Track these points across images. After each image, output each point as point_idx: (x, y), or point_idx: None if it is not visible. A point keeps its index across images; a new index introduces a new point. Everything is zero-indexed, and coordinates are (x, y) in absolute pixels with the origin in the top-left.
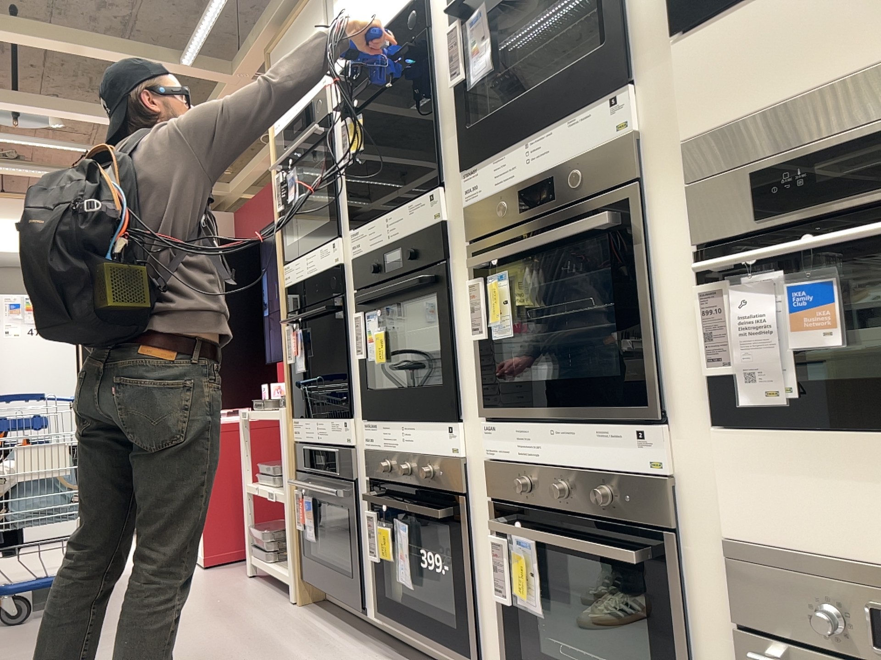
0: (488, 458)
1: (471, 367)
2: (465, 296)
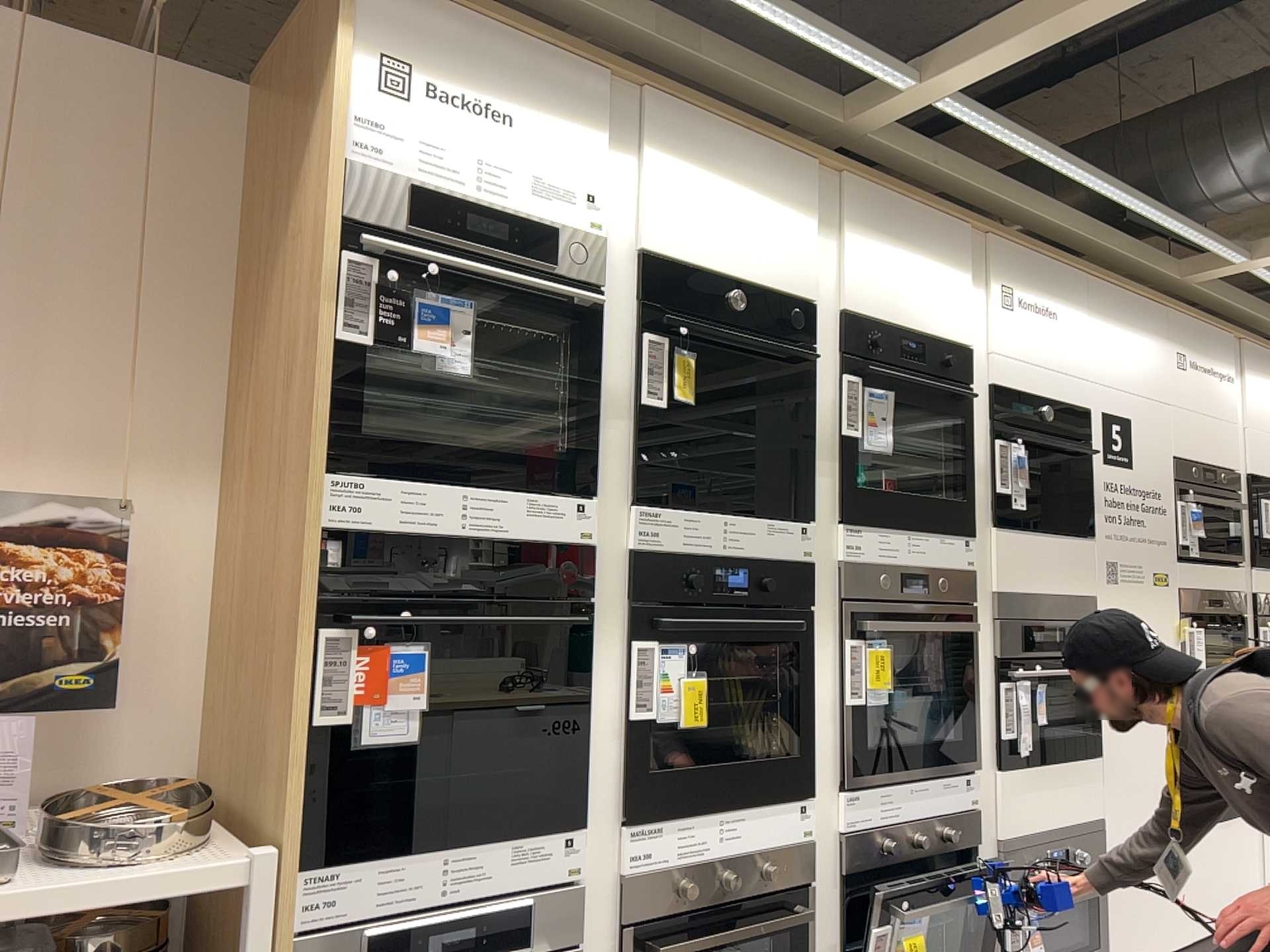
0: (841, 830)
1: (826, 731)
2: (826, 653)
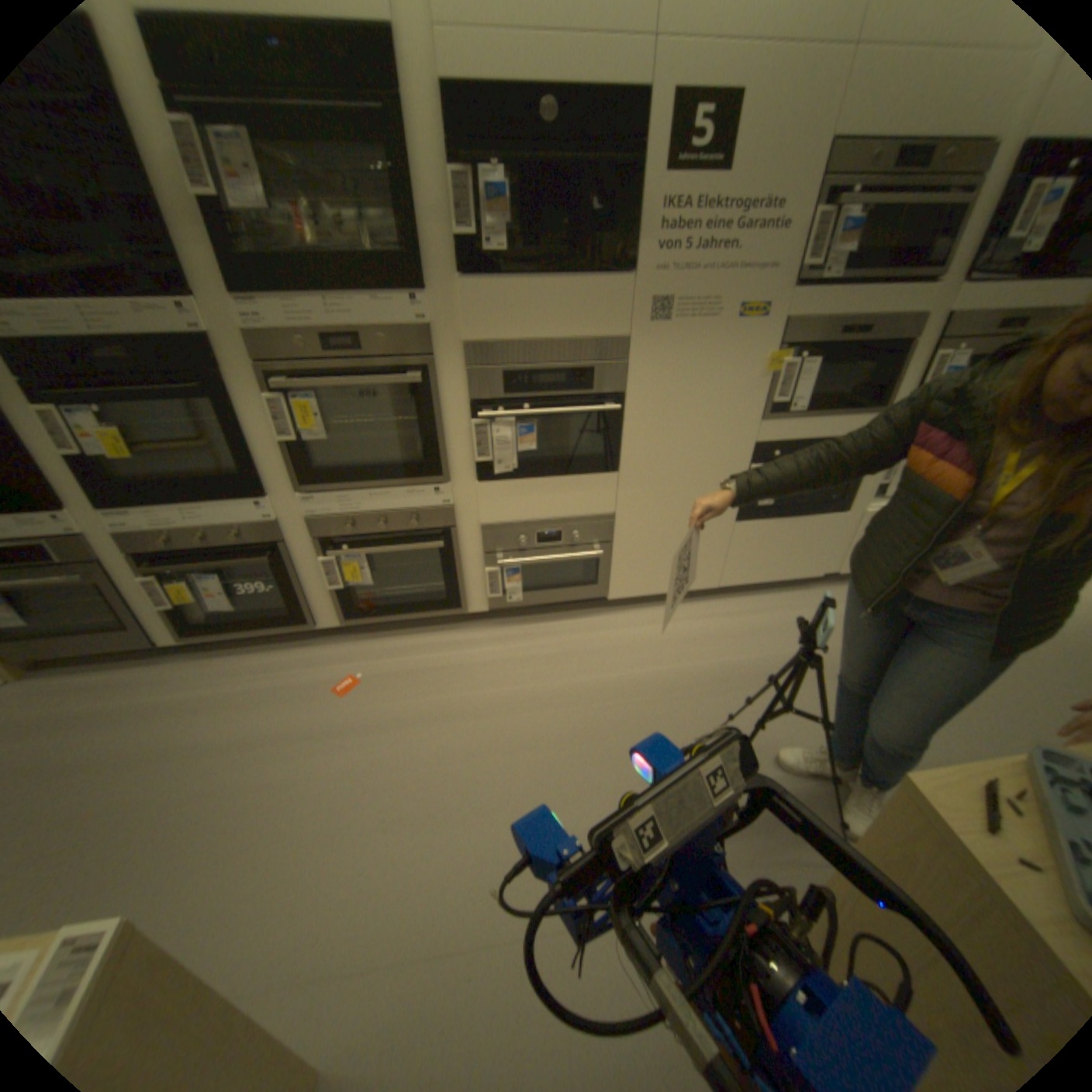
0: (304, 517)
1: (270, 459)
2: (251, 406)
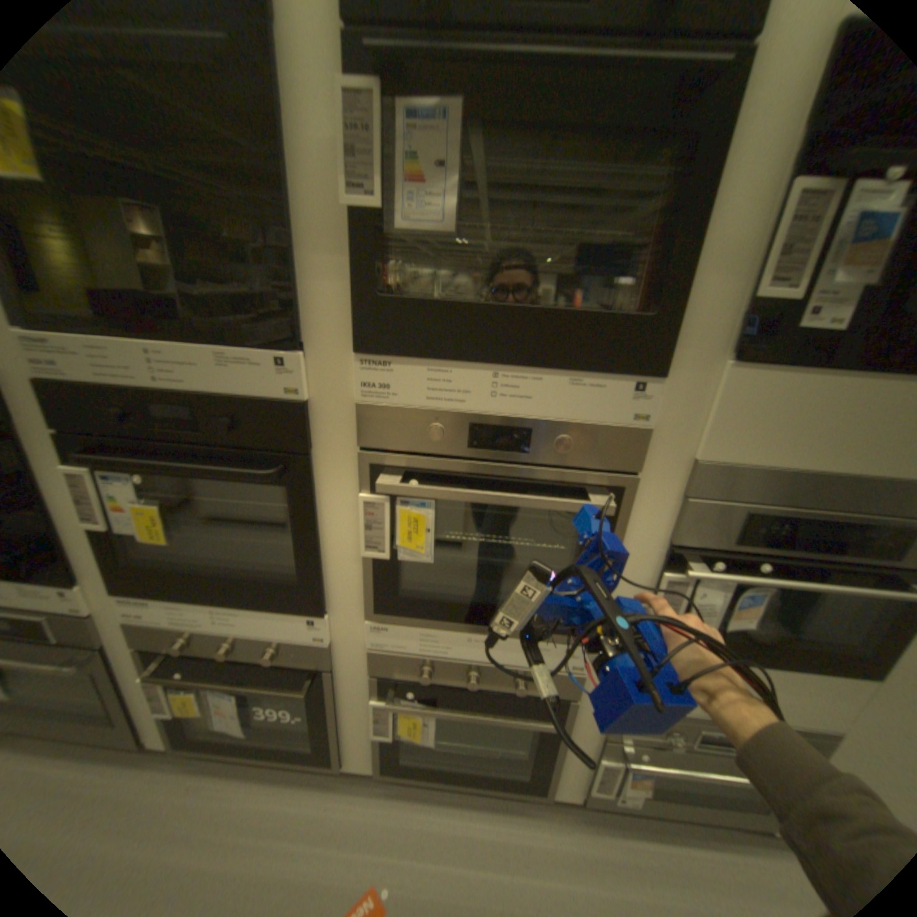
0: (369, 646)
1: (347, 569)
2: (343, 500)
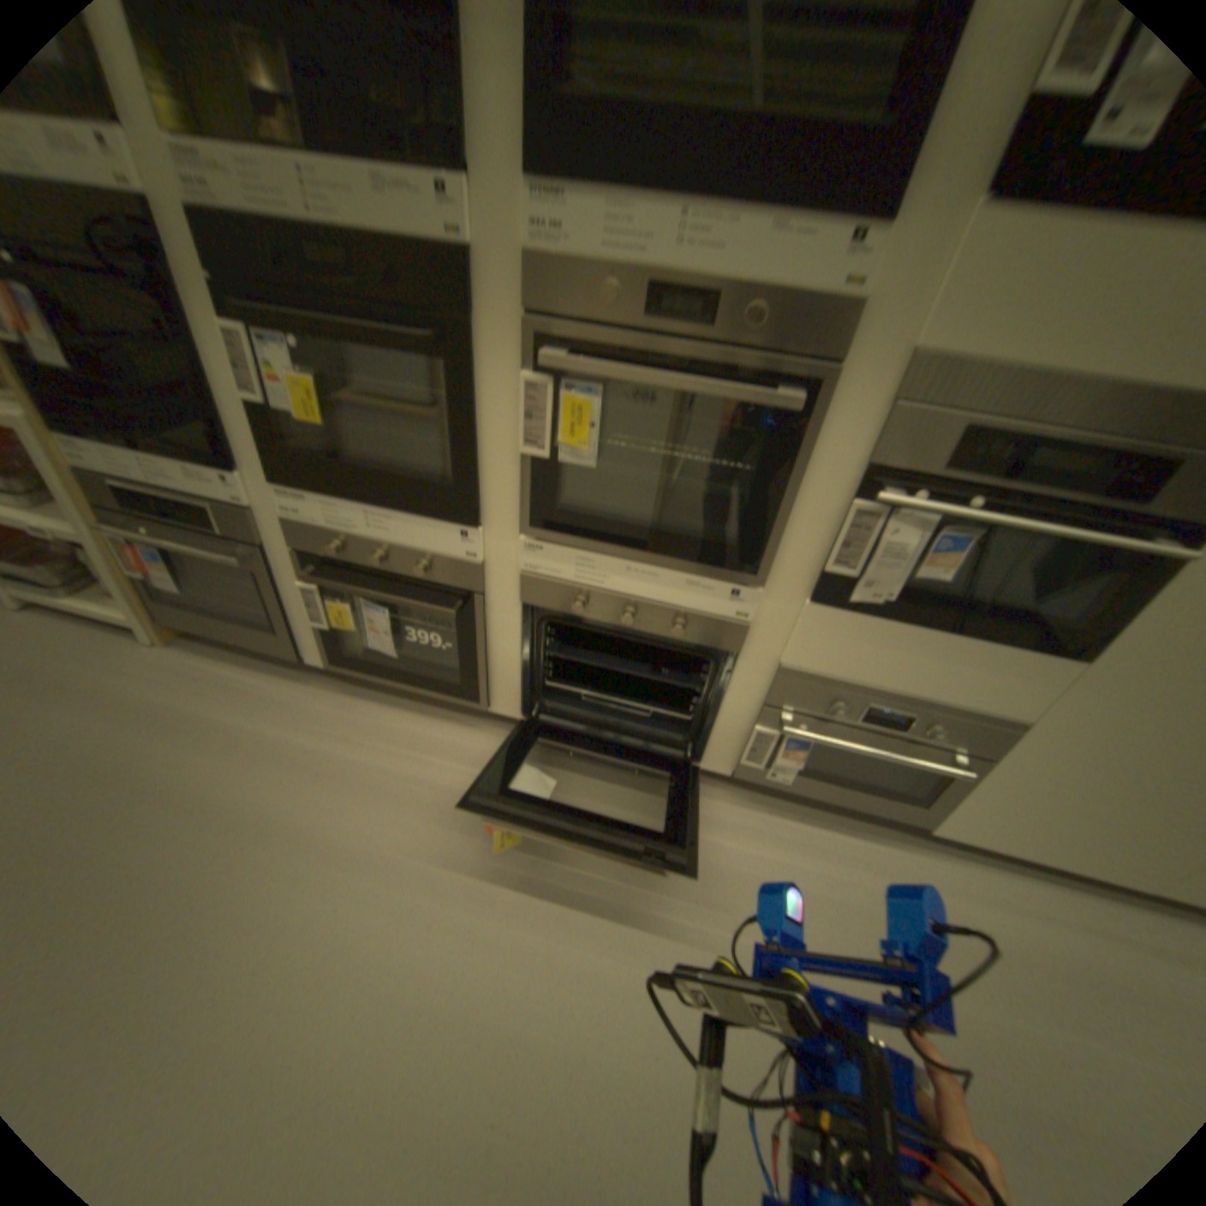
0: (523, 568)
1: (504, 472)
2: (503, 382)
